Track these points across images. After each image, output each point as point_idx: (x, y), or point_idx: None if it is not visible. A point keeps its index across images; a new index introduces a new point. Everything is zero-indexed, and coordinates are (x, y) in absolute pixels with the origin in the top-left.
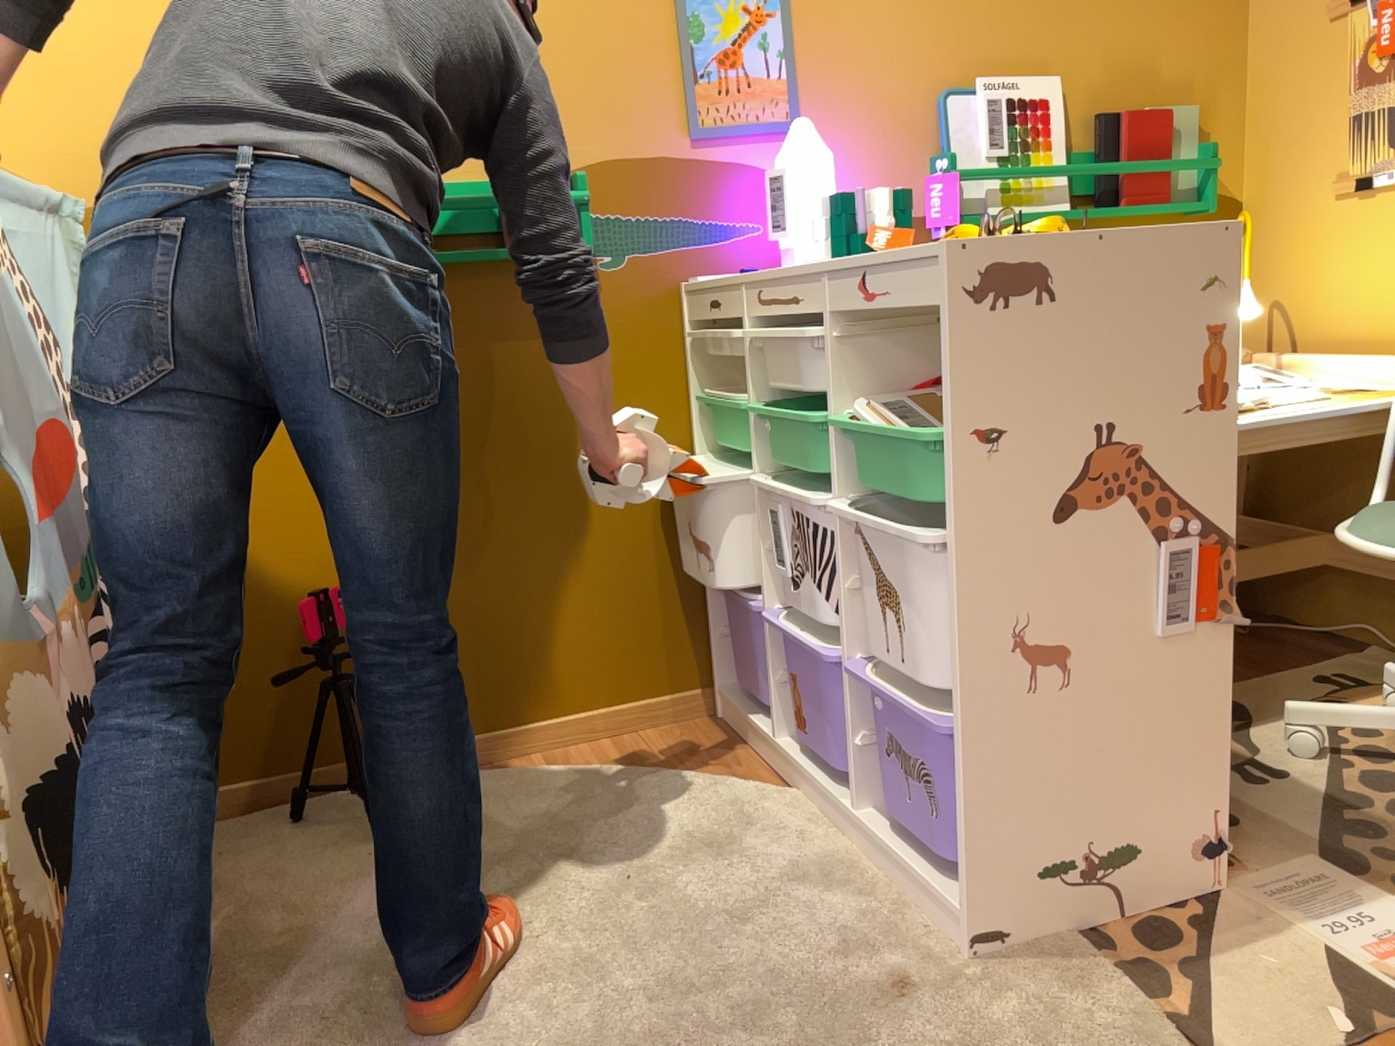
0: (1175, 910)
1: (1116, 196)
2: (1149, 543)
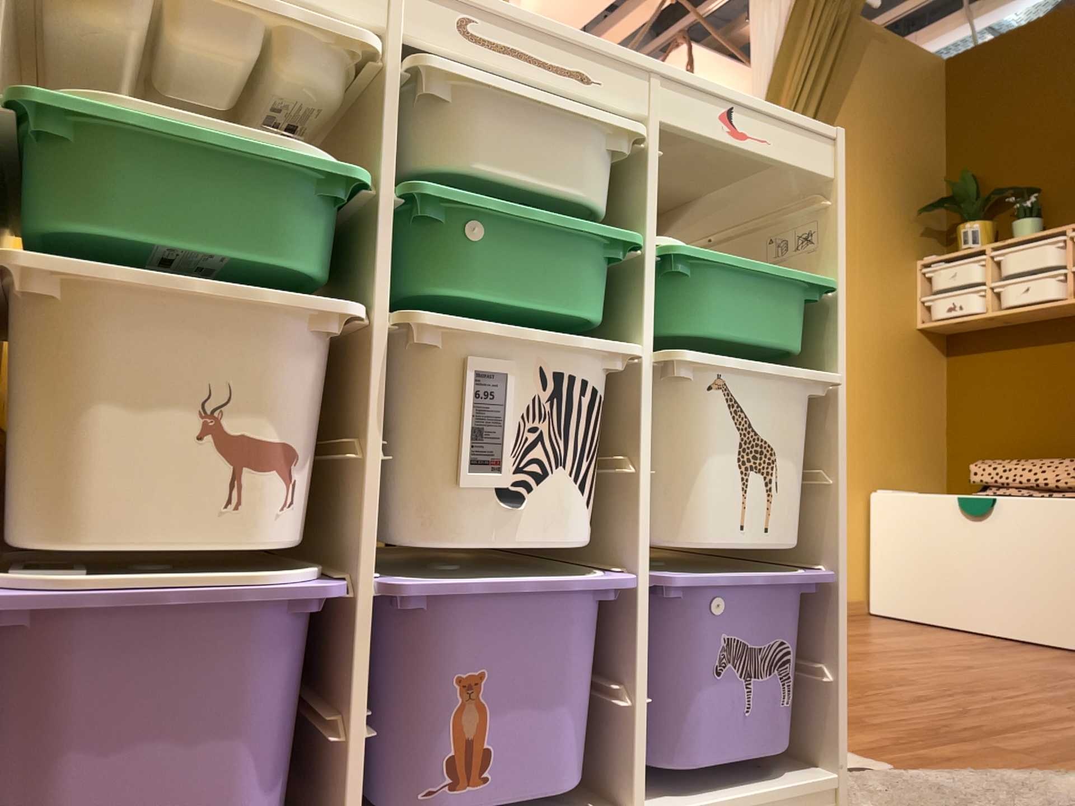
0: None
1: None
2: None
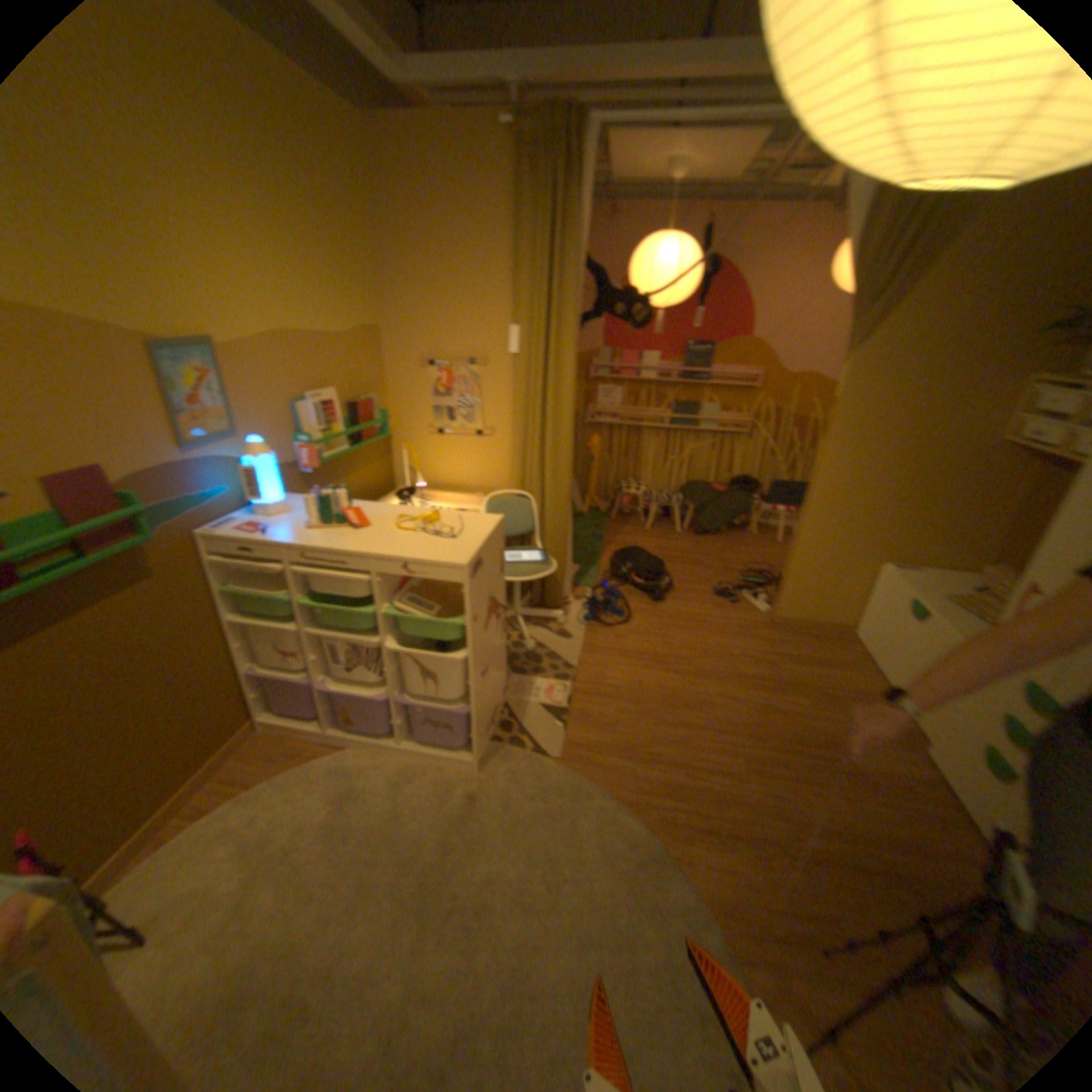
0: (500, 713)
1: (359, 437)
2: (494, 620)
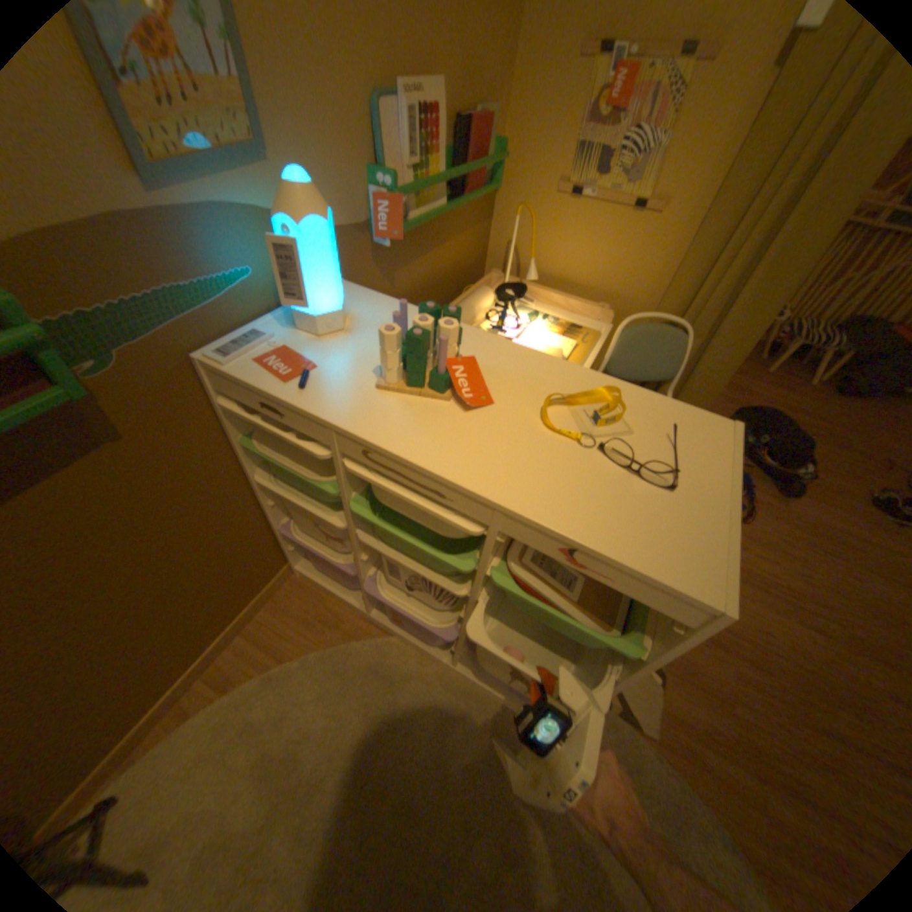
0: None
1: (464, 184)
2: None
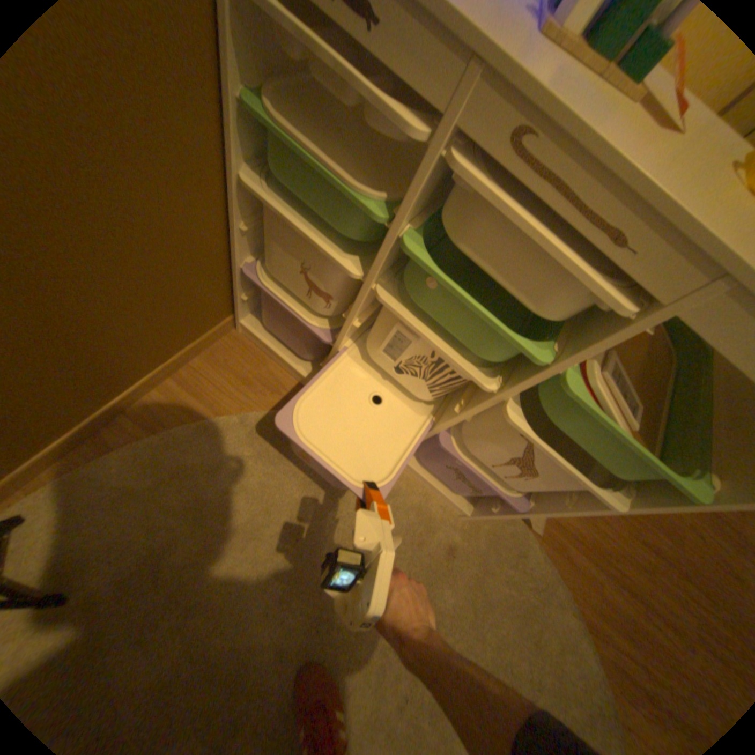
0: None
1: None
2: None
